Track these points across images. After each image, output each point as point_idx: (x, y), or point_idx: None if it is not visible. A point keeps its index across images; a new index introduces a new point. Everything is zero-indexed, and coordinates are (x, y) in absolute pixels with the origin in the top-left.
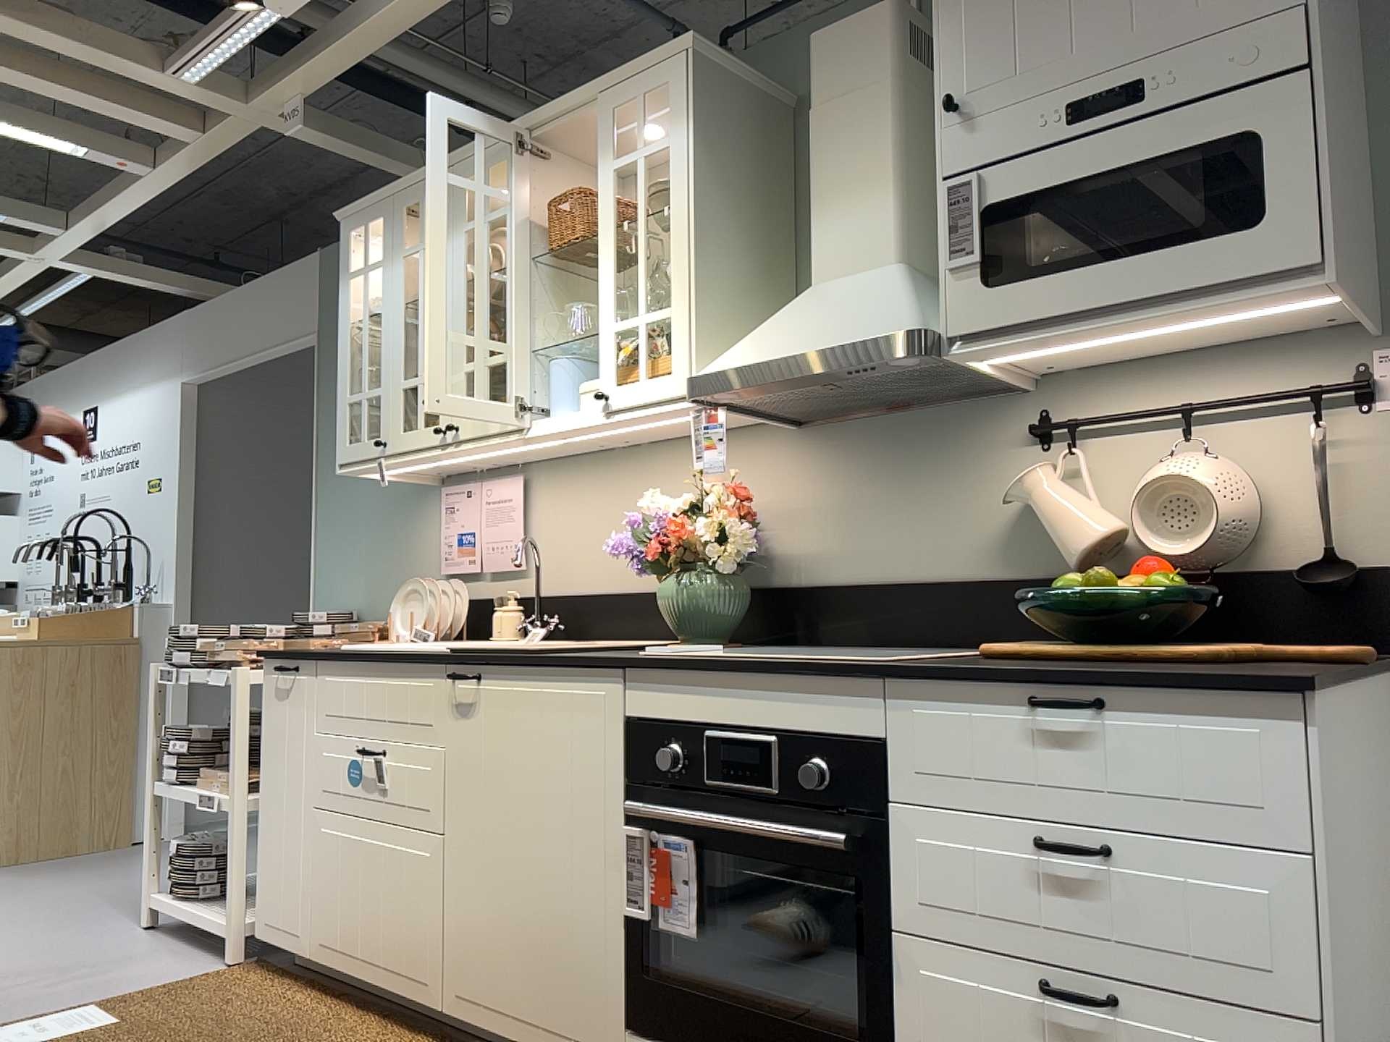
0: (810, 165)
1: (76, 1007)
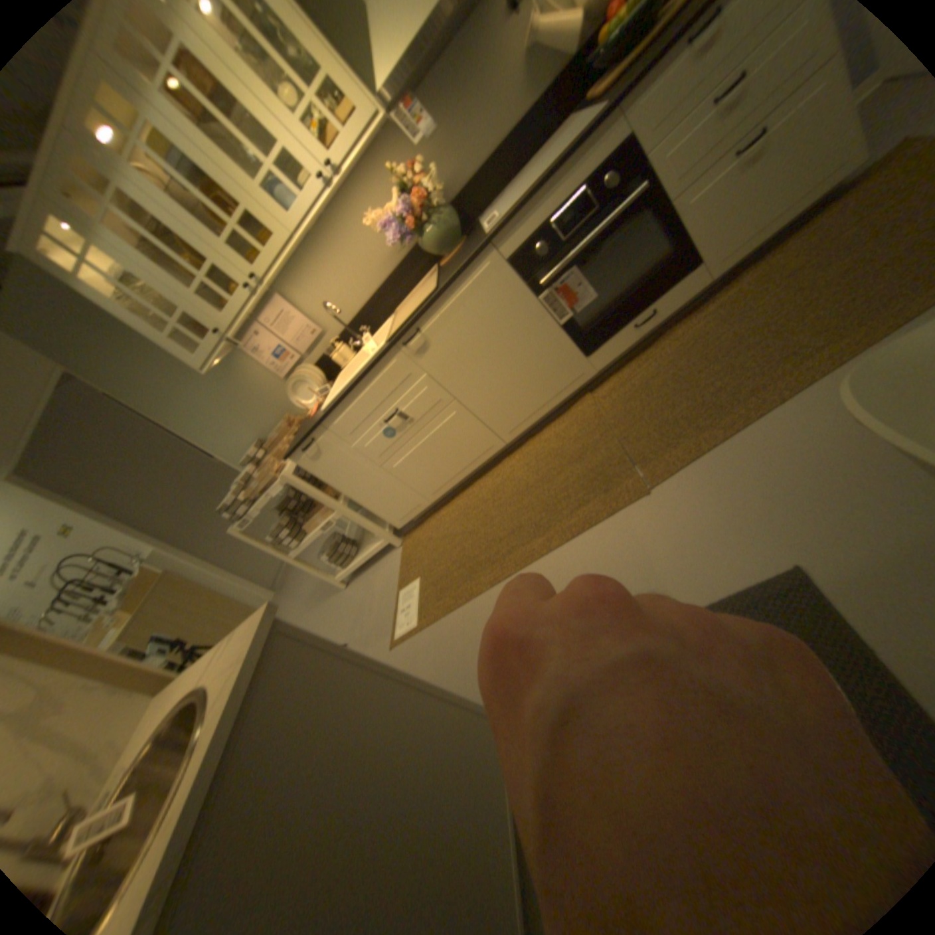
0: None
1: (396, 597)
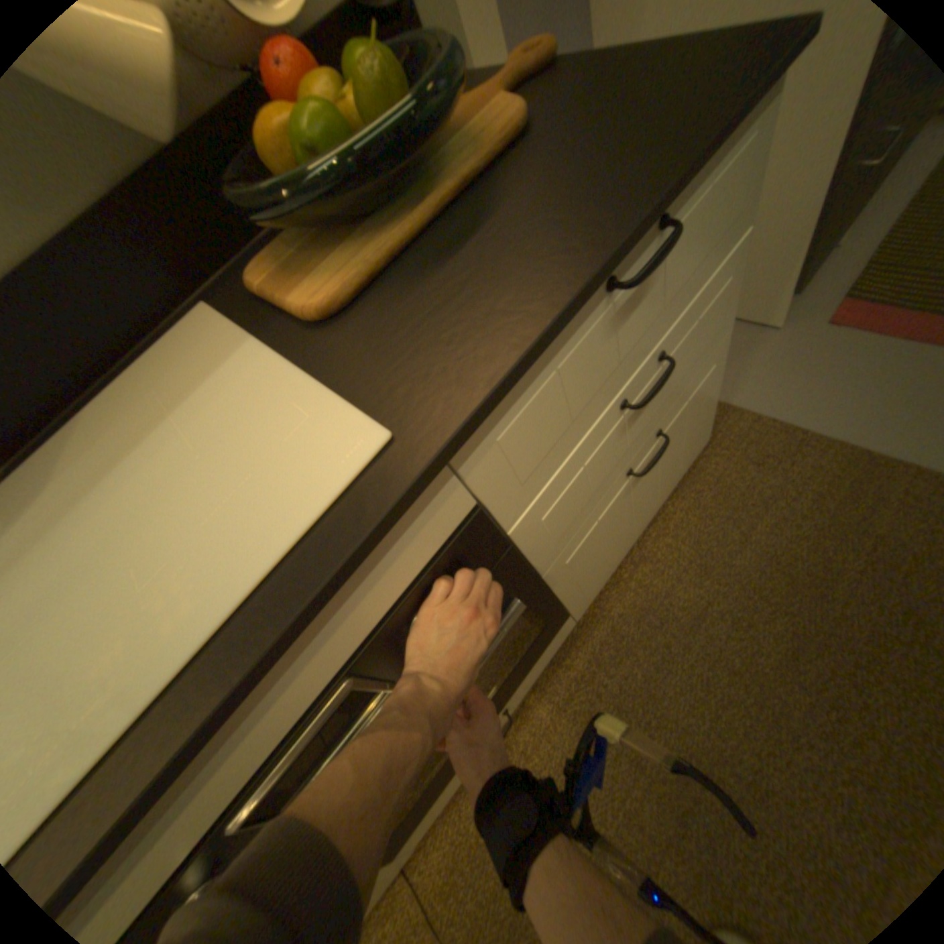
0: None
1: None
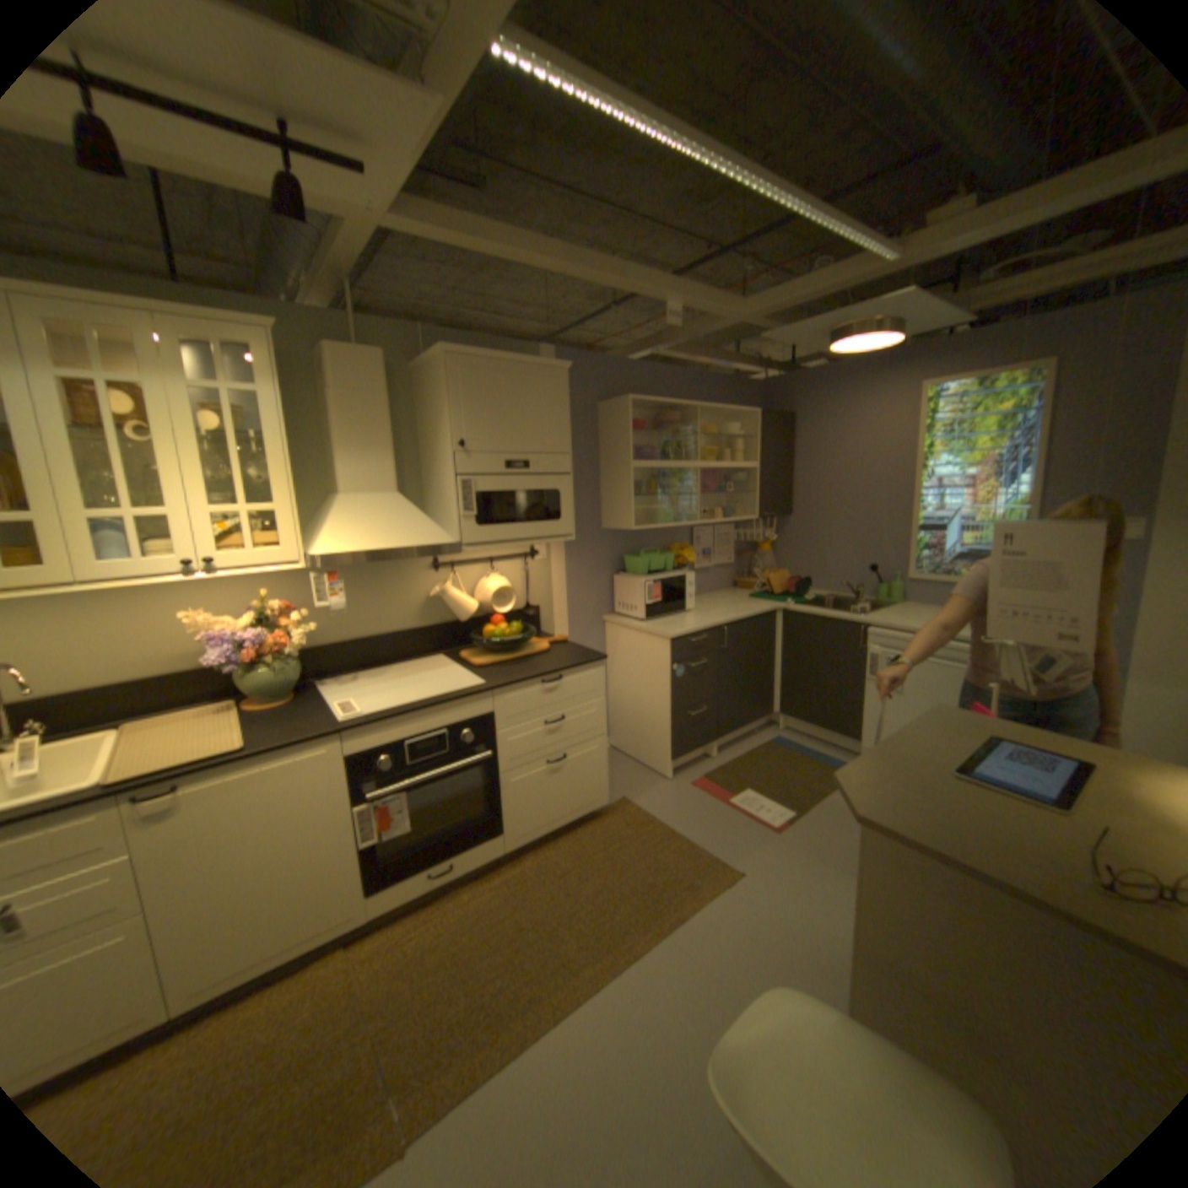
0: (334, 423)
1: None
